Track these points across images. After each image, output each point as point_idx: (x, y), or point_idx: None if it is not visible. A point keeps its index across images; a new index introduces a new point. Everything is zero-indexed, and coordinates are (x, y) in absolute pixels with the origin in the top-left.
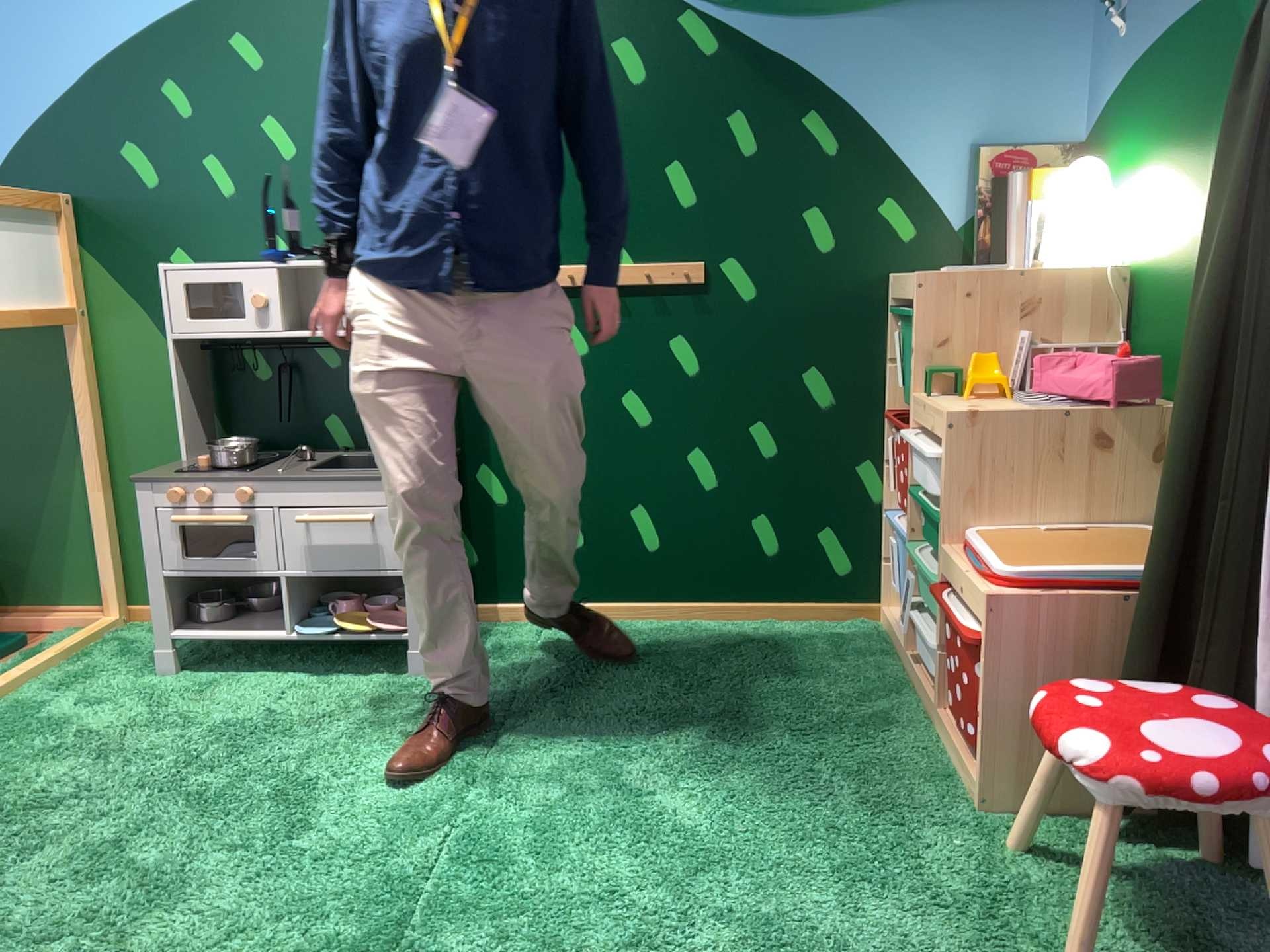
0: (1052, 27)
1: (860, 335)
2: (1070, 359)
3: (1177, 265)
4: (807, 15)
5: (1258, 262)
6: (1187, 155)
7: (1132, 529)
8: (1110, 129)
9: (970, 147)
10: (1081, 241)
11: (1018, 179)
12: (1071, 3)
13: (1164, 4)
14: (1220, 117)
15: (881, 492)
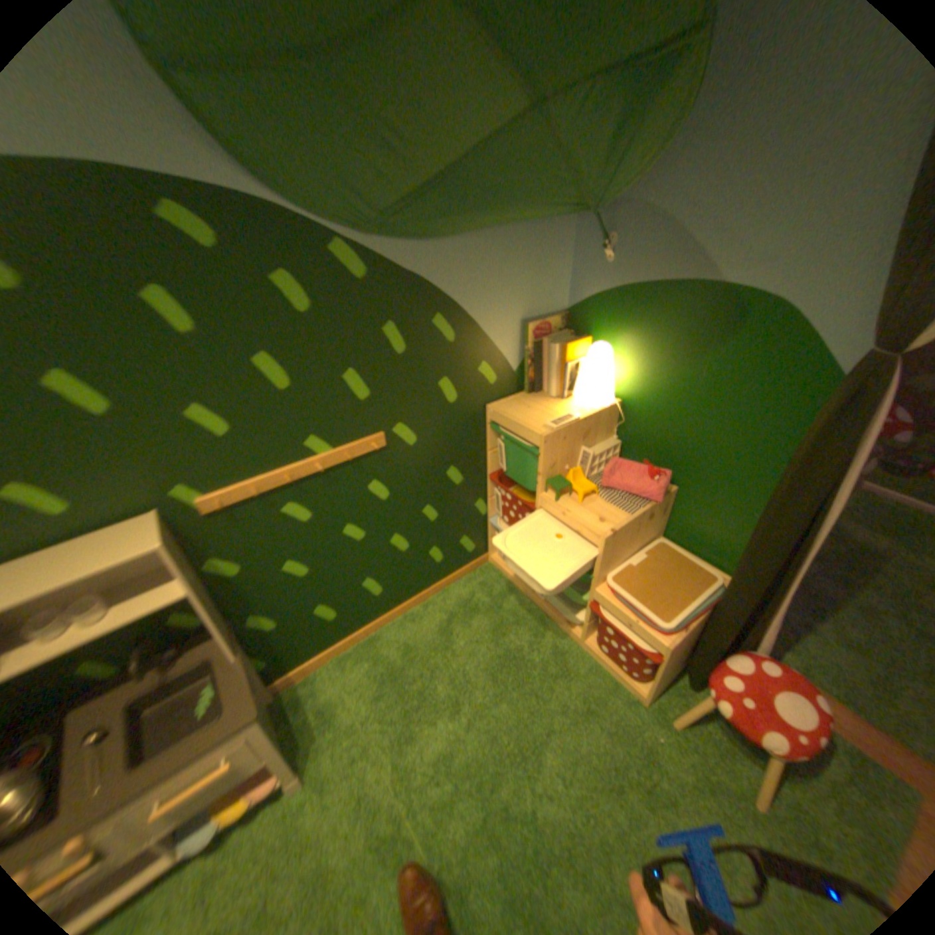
0: (560, 240)
1: (474, 442)
2: (616, 466)
3: (664, 415)
4: (431, 240)
5: (825, 506)
6: (678, 363)
7: (654, 543)
8: (598, 314)
9: (522, 322)
10: (604, 393)
11: (552, 343)
12: (569, 224)
13: (661, 262)
14: (715, 356)
15: (487, 510)
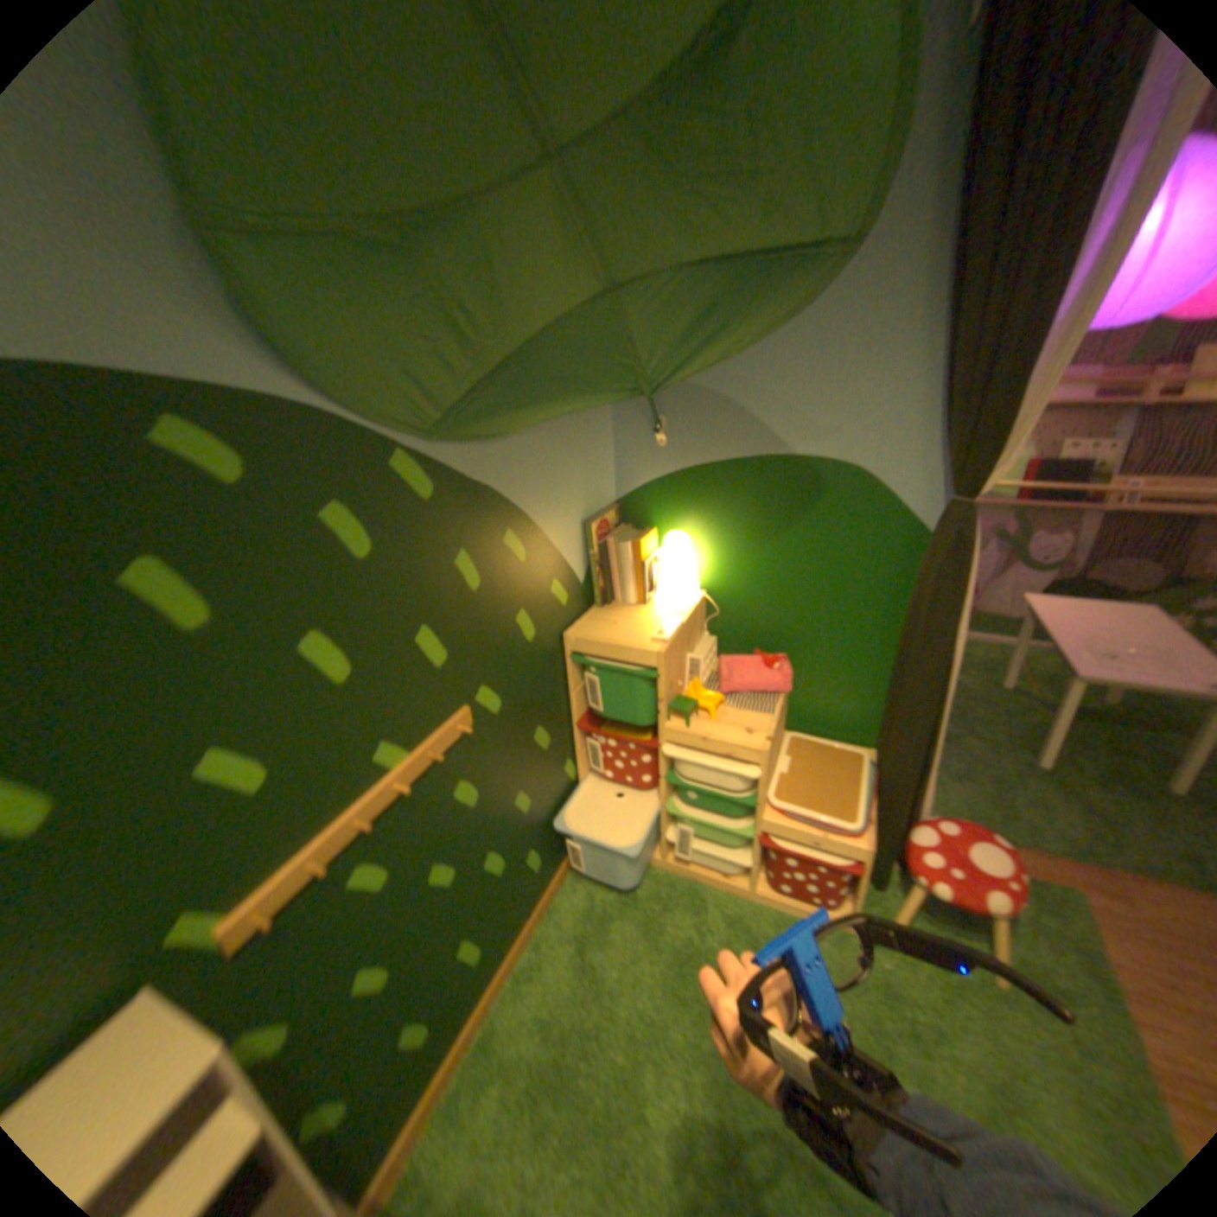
0: (602, 427)
1: (555, 684)
2: (728, 664)
3: (757, 596)
4: (496, 439)
5: (953, 646)
6: (762, 539)
7: (784, 740)
8: (657, 502)
9: (582, 523)
10: (691, 586)
11: (618, 542)
12: (606, 409)
13: (722, 441)
14: (799, 527)
15: (576, 771)
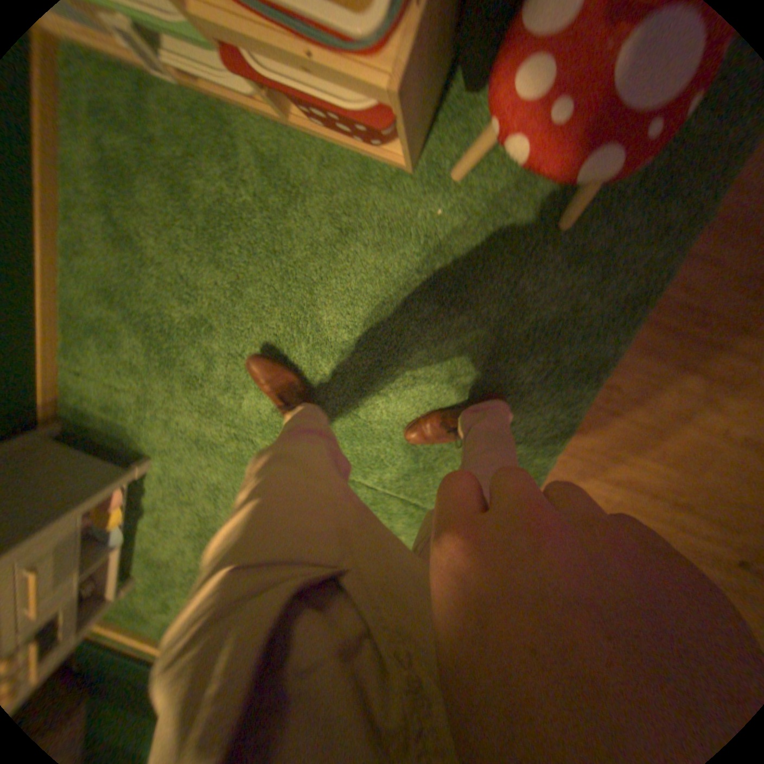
0: None
1: None
2: None
3: None
4: None
5: None
6: None
7: None
8: None
9: None
10: None
11: None
12: None
13: None
14: None
15: None
